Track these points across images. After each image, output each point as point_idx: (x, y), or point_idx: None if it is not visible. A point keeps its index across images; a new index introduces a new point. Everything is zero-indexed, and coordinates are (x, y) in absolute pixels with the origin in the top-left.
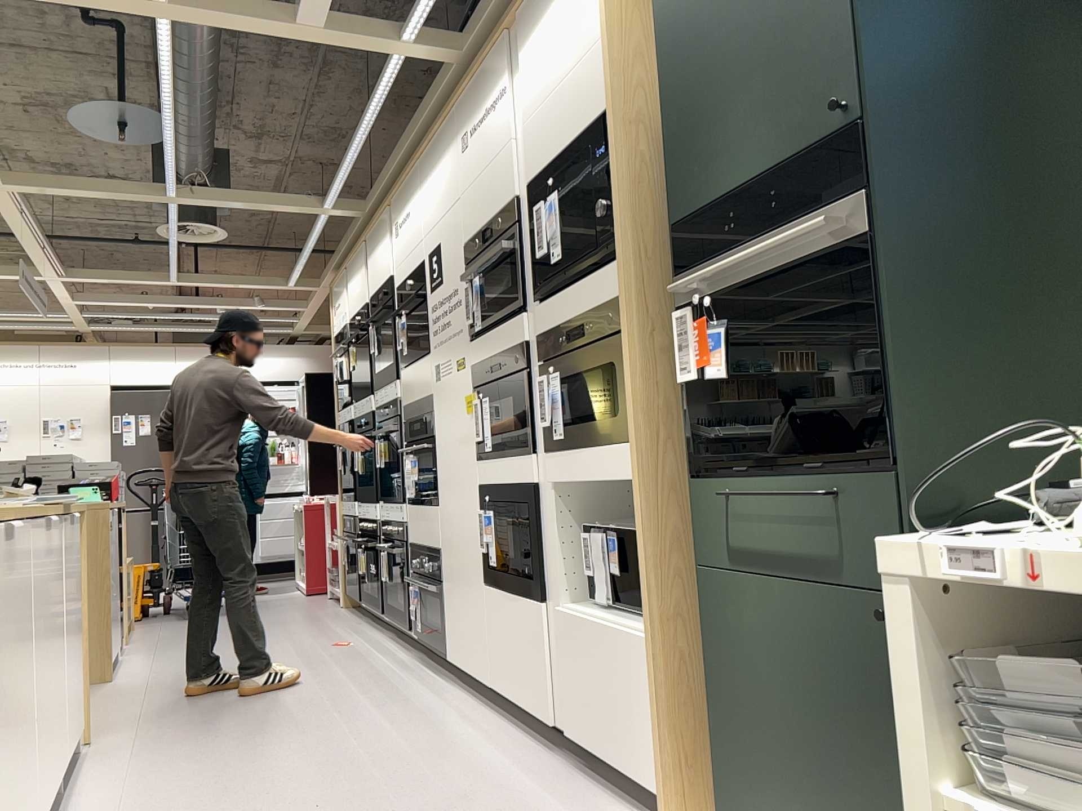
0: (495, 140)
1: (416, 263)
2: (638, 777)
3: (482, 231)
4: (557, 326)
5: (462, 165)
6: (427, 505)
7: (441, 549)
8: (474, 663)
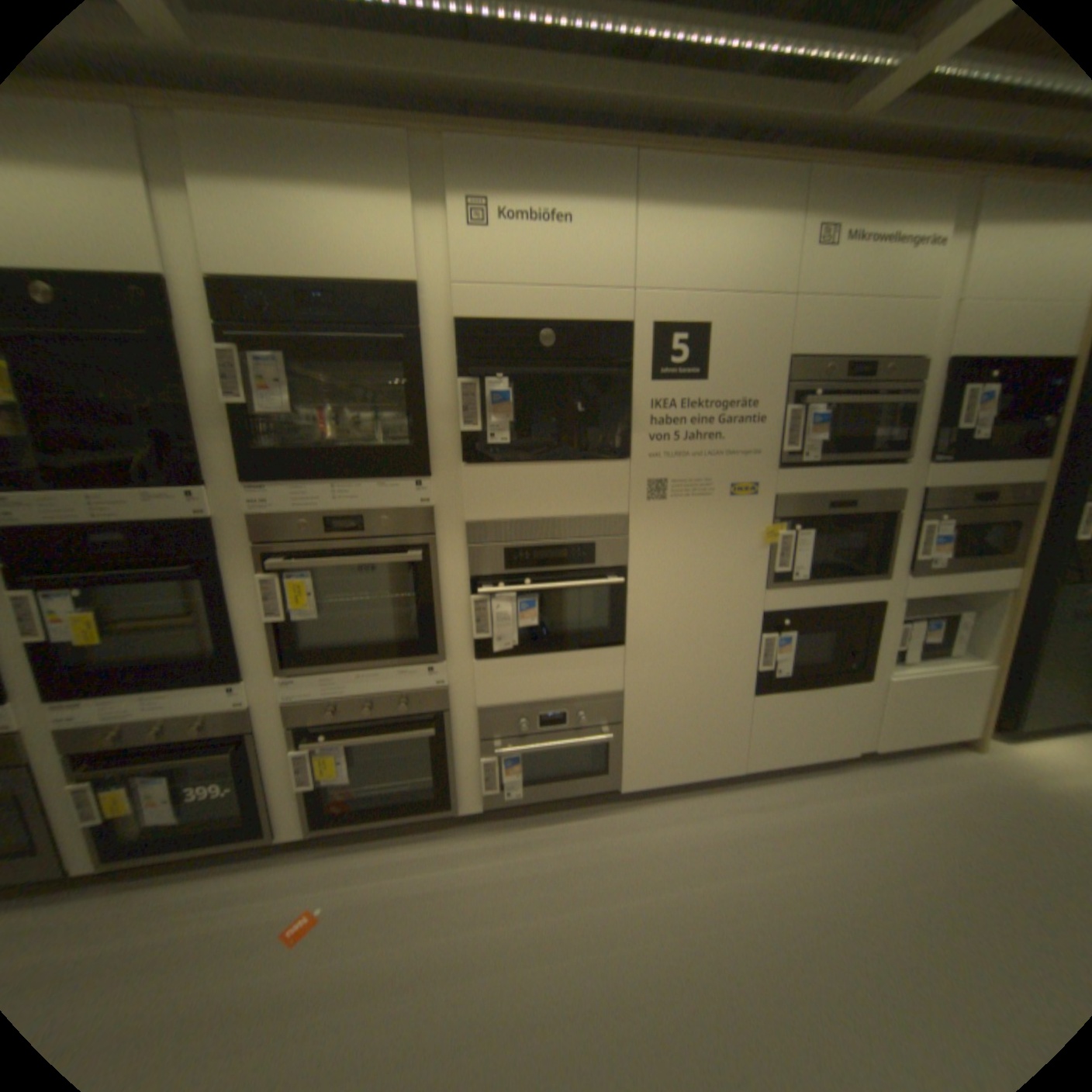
0: (905, 277)
1: (592, 315)
2: (958, 740)
3: (851, 362)
4: (956, 487)
5: (813, 257)
6: (578, 650)
7: (626, 689)
8: (705, 770)
